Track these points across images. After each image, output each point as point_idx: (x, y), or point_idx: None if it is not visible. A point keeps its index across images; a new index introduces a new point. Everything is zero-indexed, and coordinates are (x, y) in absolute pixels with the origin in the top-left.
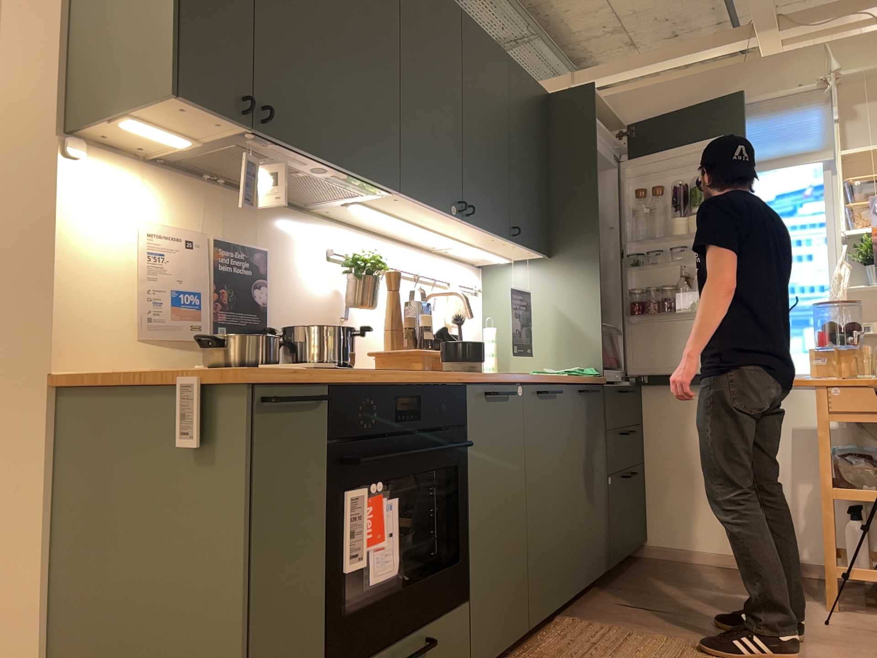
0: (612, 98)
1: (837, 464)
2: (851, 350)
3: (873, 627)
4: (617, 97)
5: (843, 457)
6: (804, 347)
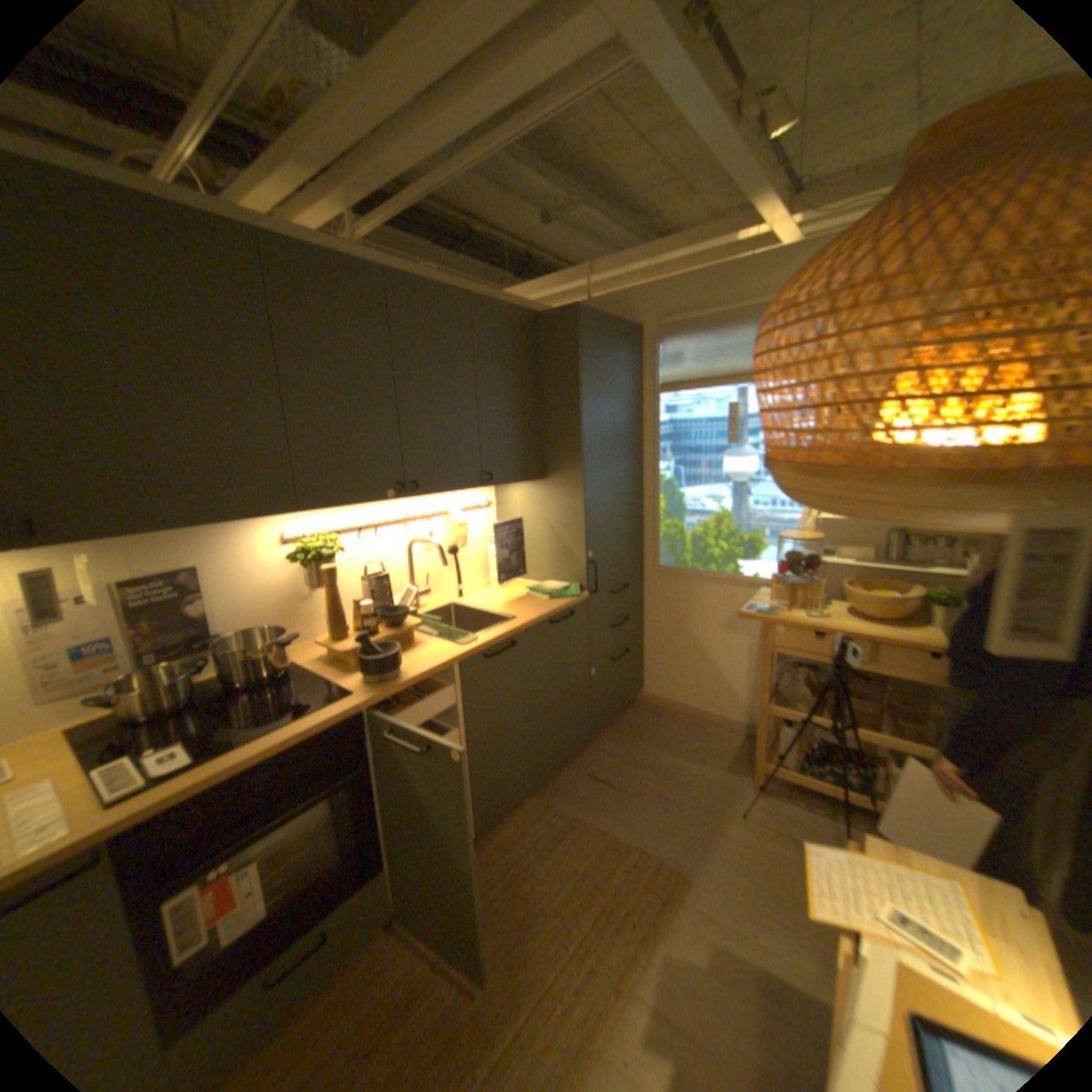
0: (624, 292)
1: (782, 680)
2: (810, 580)
3: (781, 827)
4: (629, 291)
5: (793, 666)
6: (779, 557)
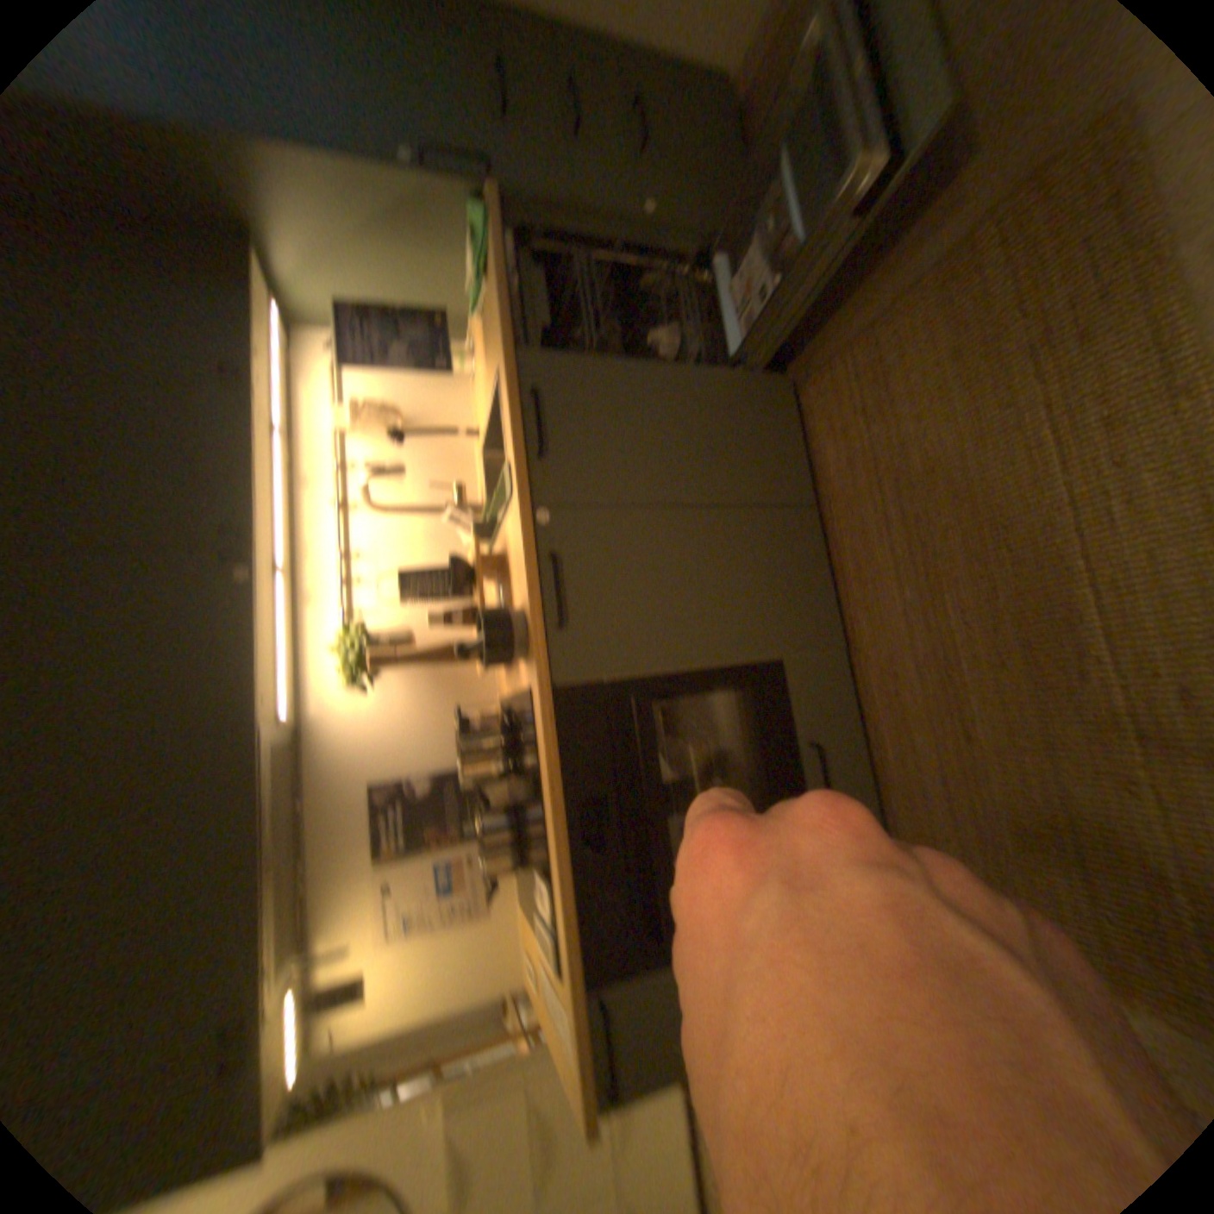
0: None
1: None
2: None
3: None
4: None
5: None
6: None
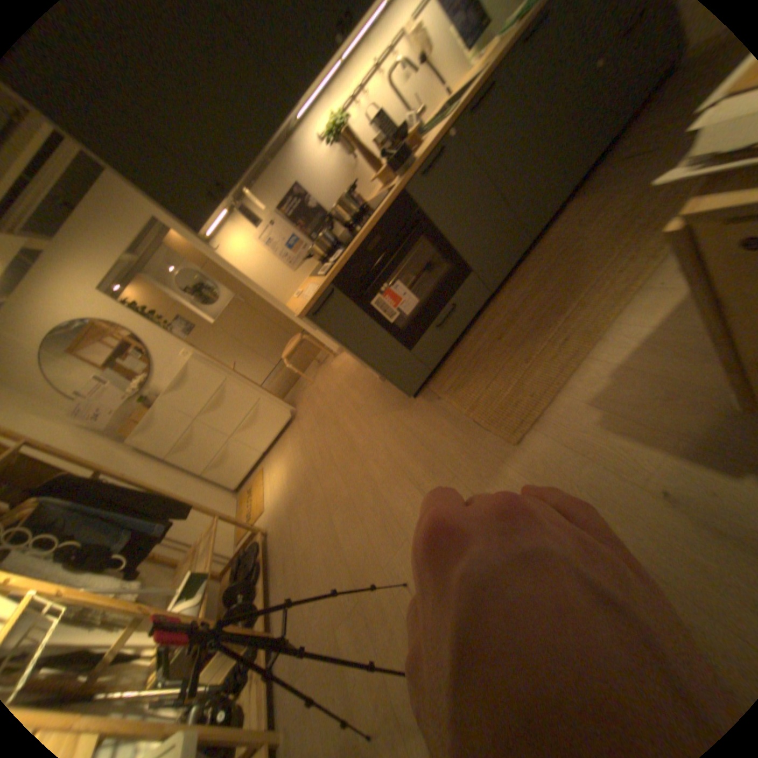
0: None
1: None
2: None
3: None
4: None
5: None
6: None
